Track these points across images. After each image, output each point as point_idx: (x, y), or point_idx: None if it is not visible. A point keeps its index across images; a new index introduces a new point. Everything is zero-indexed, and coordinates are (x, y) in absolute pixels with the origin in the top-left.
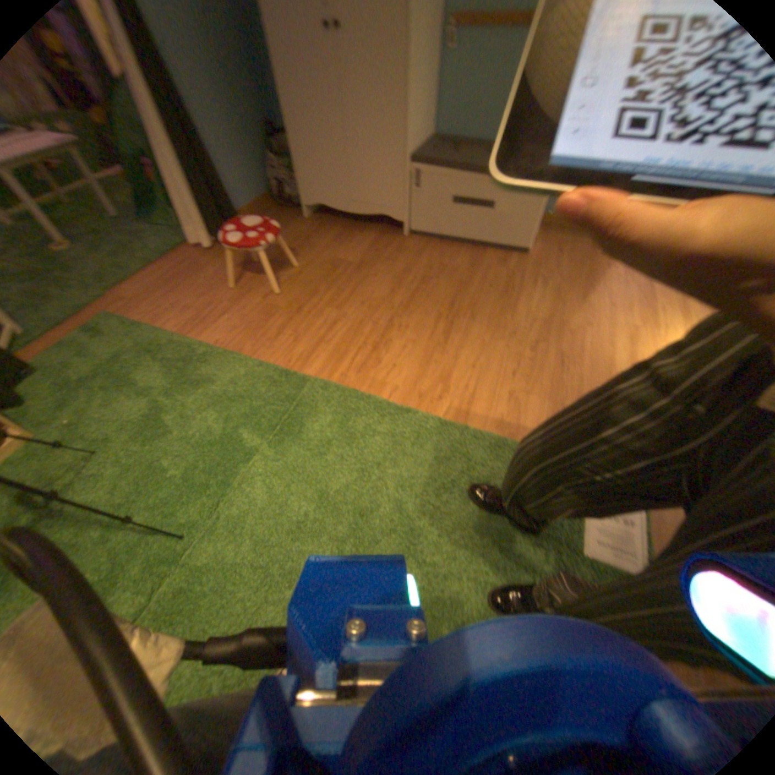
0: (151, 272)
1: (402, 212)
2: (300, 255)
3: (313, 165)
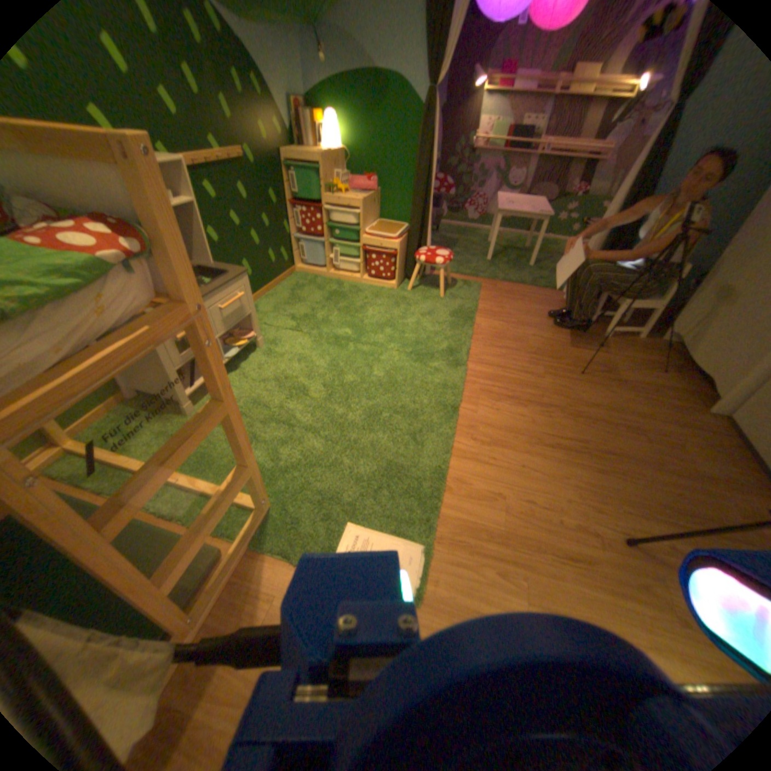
0: (520, 289)
1: (715, 386)
2: (596, 345)
3: (698, 304)
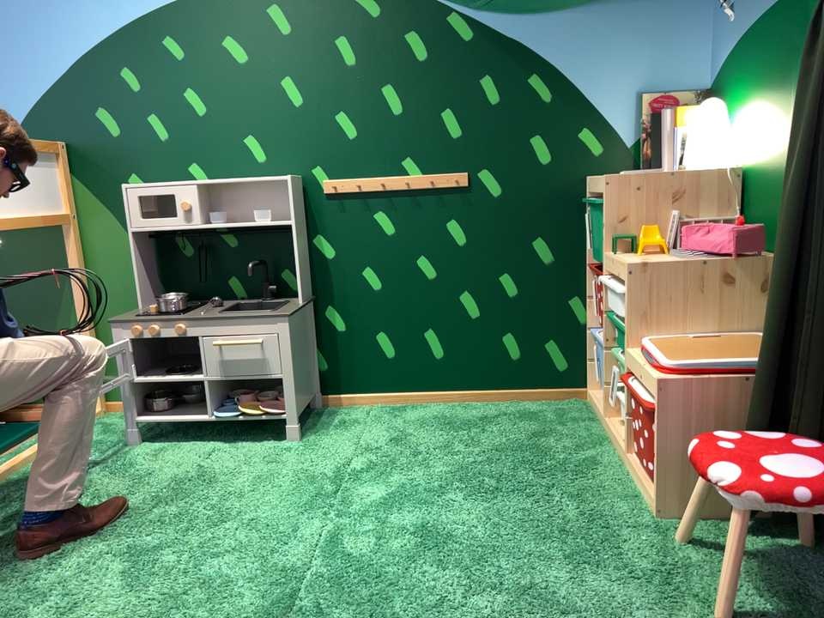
0: None
1: None
2: None
3: None
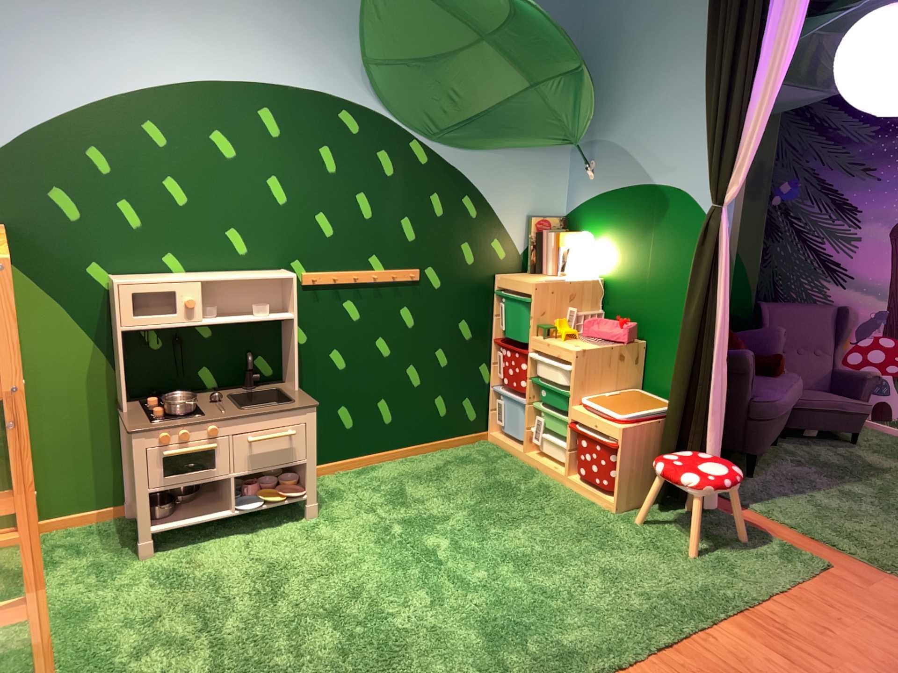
0: None
1: None
2: None
3: None
